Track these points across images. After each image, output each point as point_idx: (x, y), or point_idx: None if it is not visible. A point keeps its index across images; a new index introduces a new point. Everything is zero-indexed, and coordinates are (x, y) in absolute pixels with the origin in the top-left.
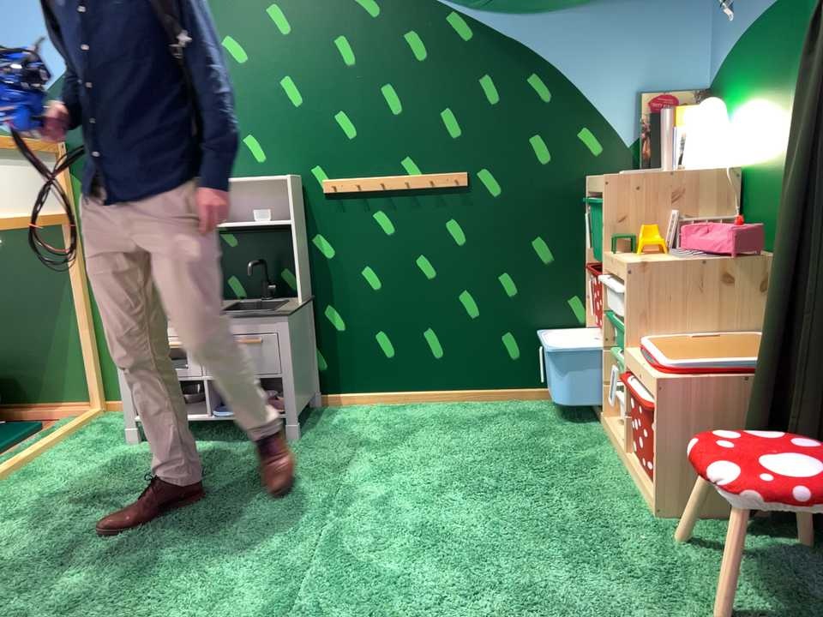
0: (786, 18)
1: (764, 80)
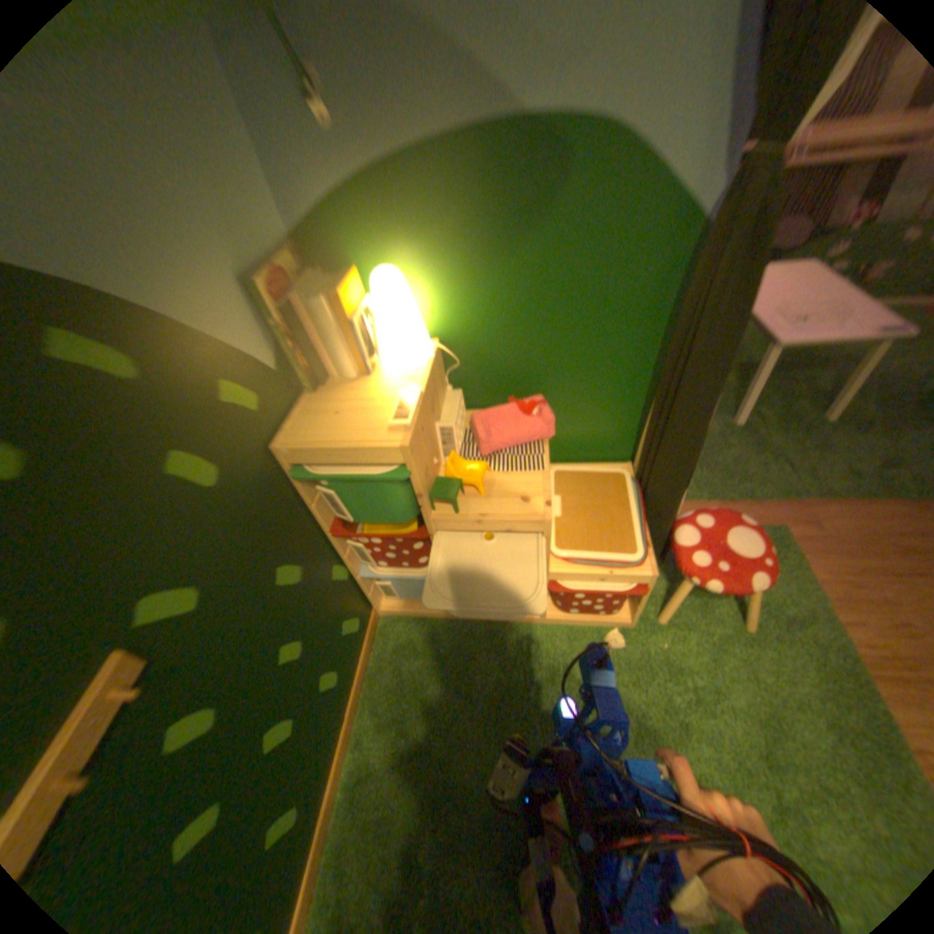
0: (510, 157)
1: (467, 239)
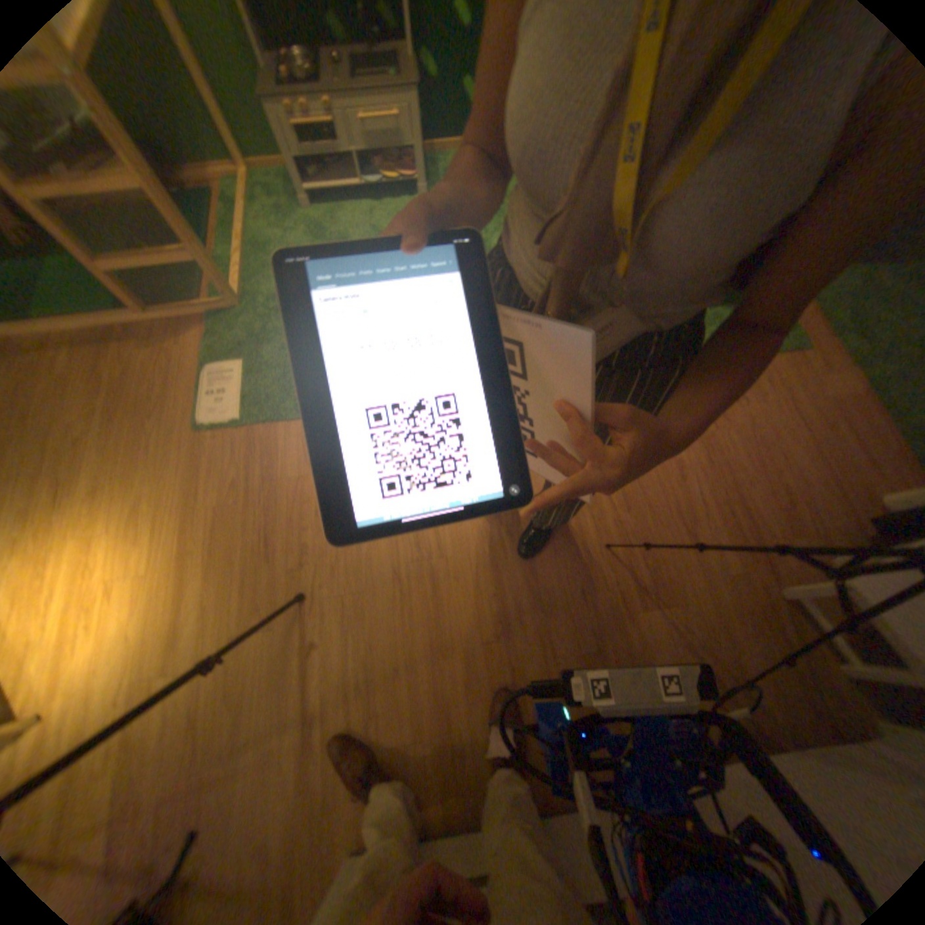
0: None
1: None
